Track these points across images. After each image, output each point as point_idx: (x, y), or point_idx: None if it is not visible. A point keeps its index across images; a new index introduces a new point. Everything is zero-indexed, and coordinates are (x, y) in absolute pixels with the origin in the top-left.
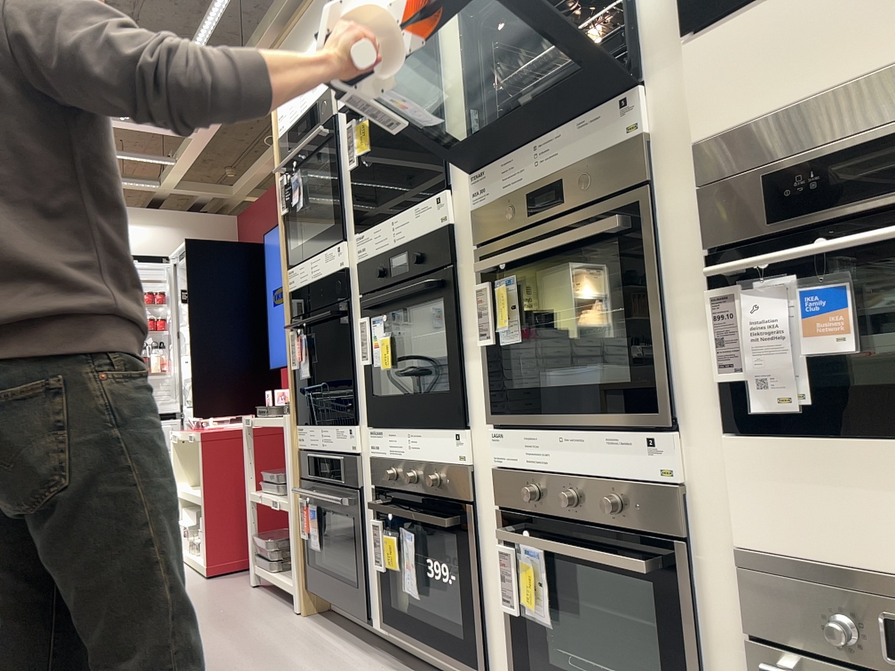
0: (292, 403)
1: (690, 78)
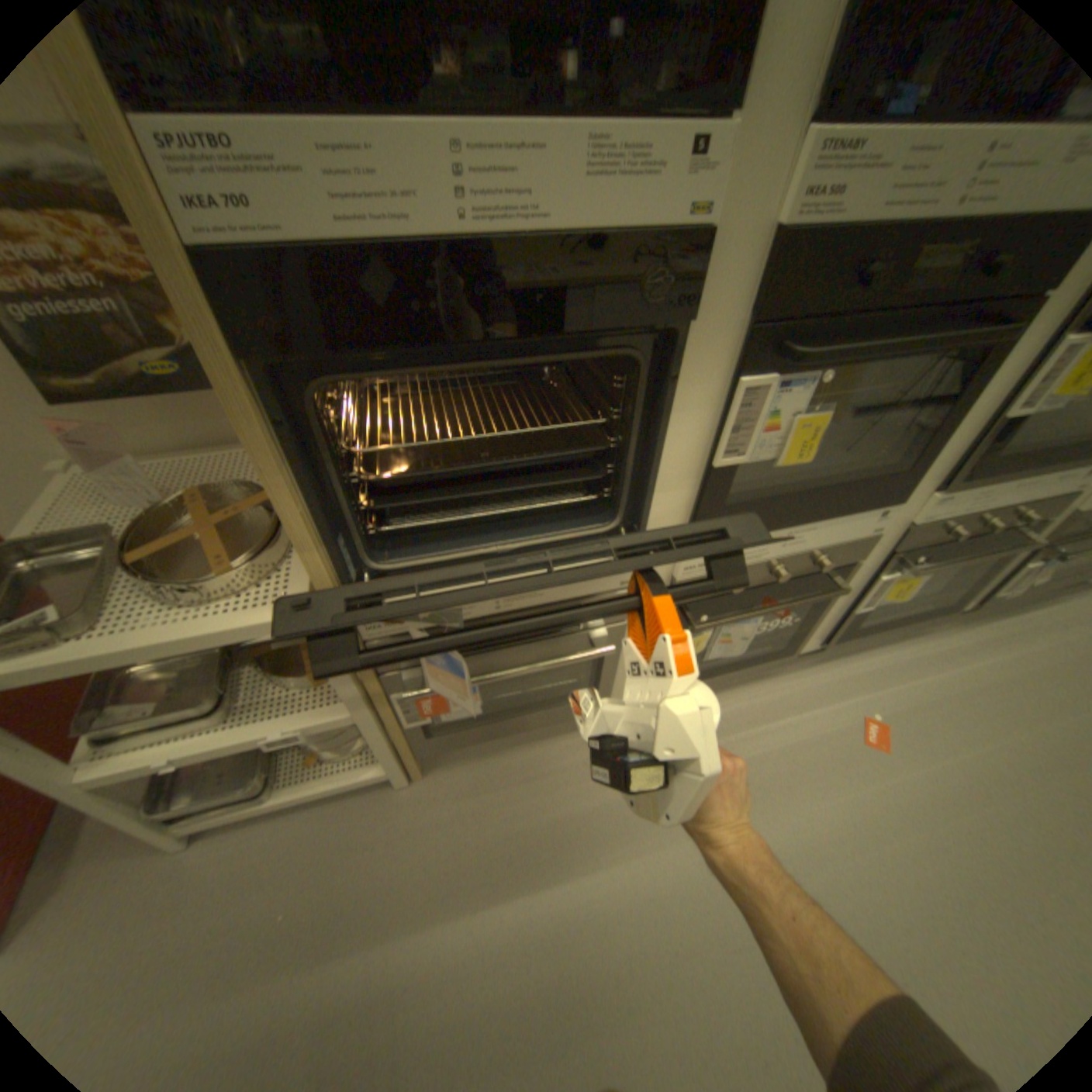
0: (325, 578)
1: None
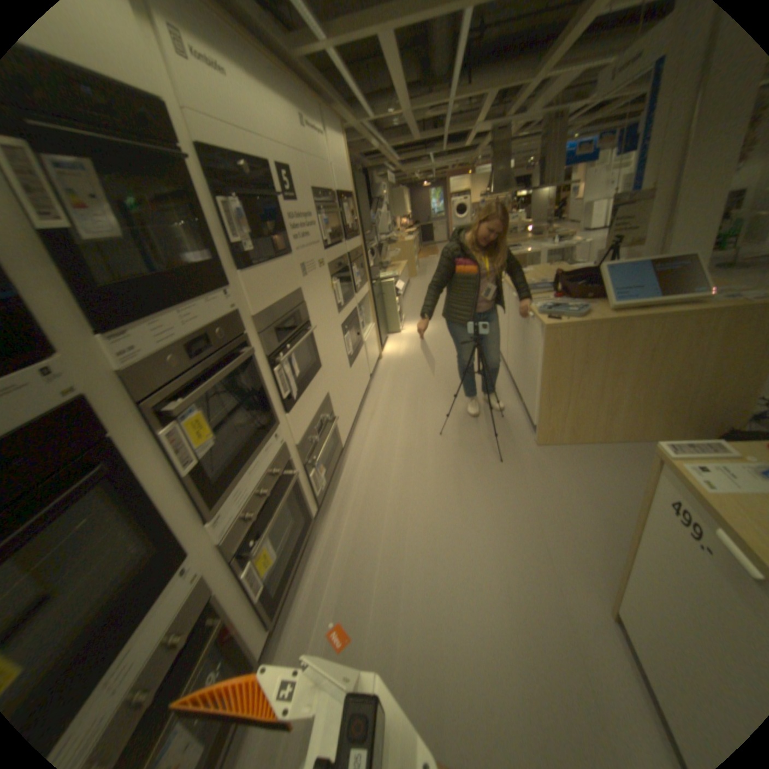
0: None
1: (248, 289)
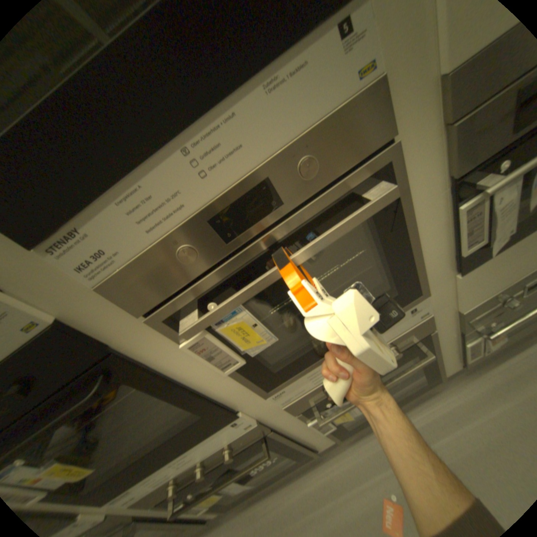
0: None
1: None
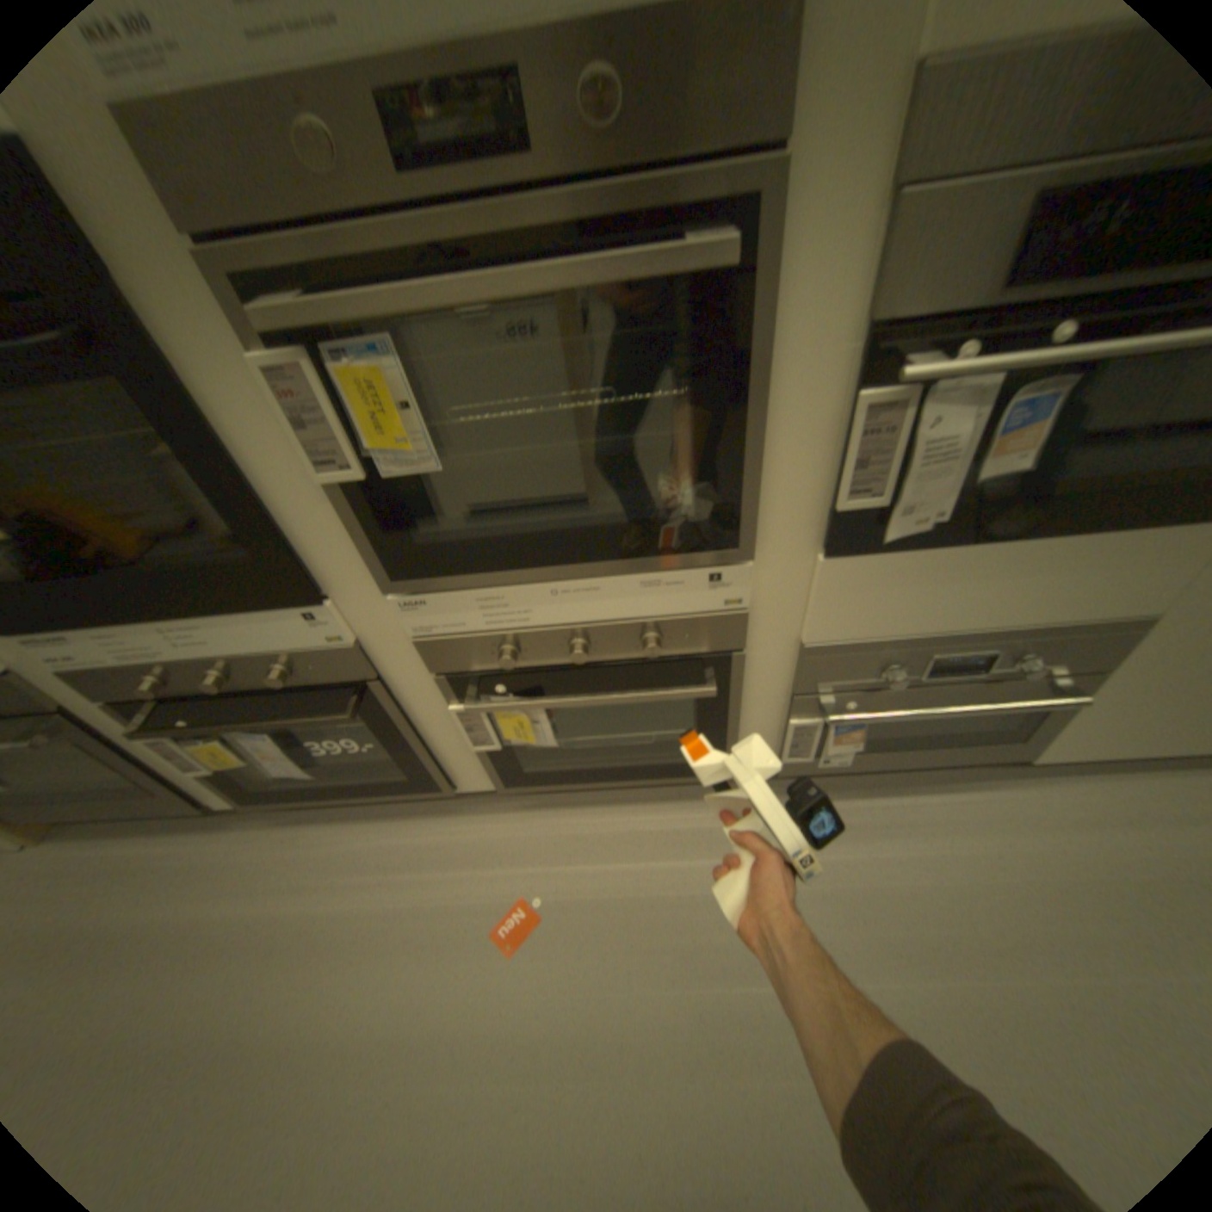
0: None
1: None
